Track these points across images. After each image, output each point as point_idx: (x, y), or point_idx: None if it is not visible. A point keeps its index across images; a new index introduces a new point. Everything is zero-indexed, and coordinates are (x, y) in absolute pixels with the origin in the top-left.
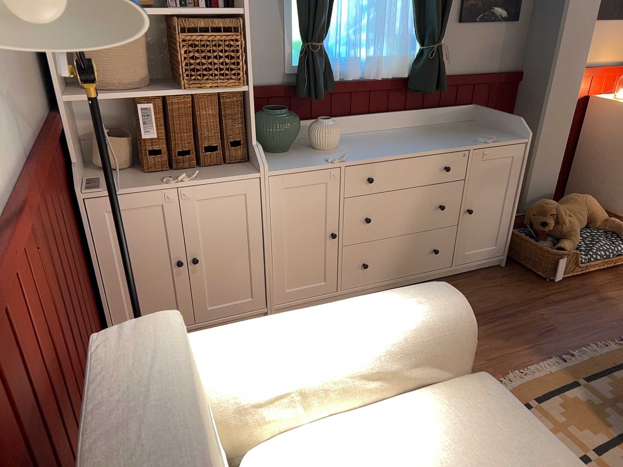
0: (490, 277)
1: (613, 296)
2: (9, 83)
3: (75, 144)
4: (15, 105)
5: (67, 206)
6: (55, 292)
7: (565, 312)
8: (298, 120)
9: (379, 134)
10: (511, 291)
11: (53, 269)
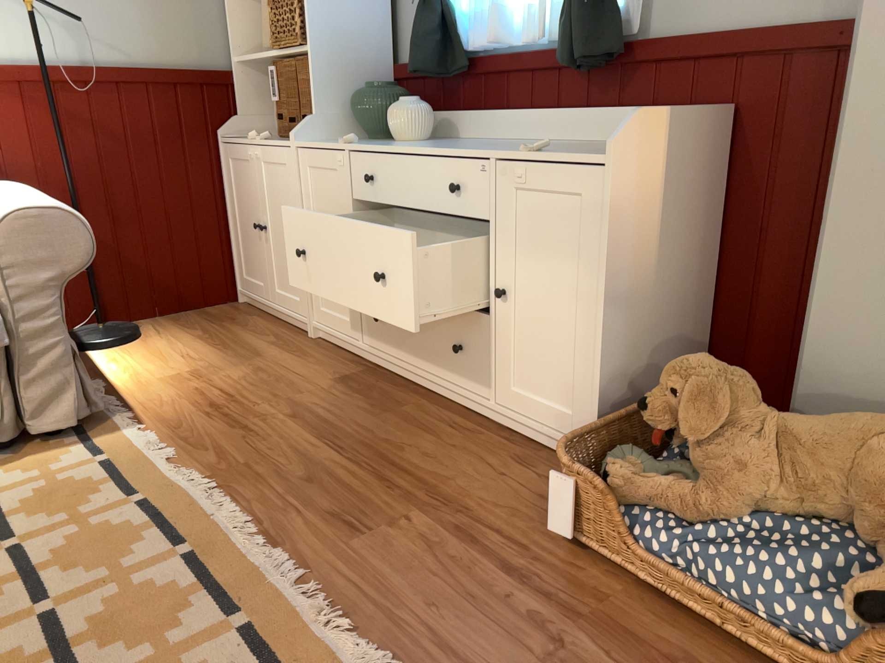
0: (530, 462)
1: (578, 650)
2: (101, 22)
3: (252, 104)
4: (103, 38)
5: (197, 141)
6: (73, 159)
7: (437, 551)
8: (386, 99)
9: (510, 142)
10: (488, 485)
11: (80, 145)
